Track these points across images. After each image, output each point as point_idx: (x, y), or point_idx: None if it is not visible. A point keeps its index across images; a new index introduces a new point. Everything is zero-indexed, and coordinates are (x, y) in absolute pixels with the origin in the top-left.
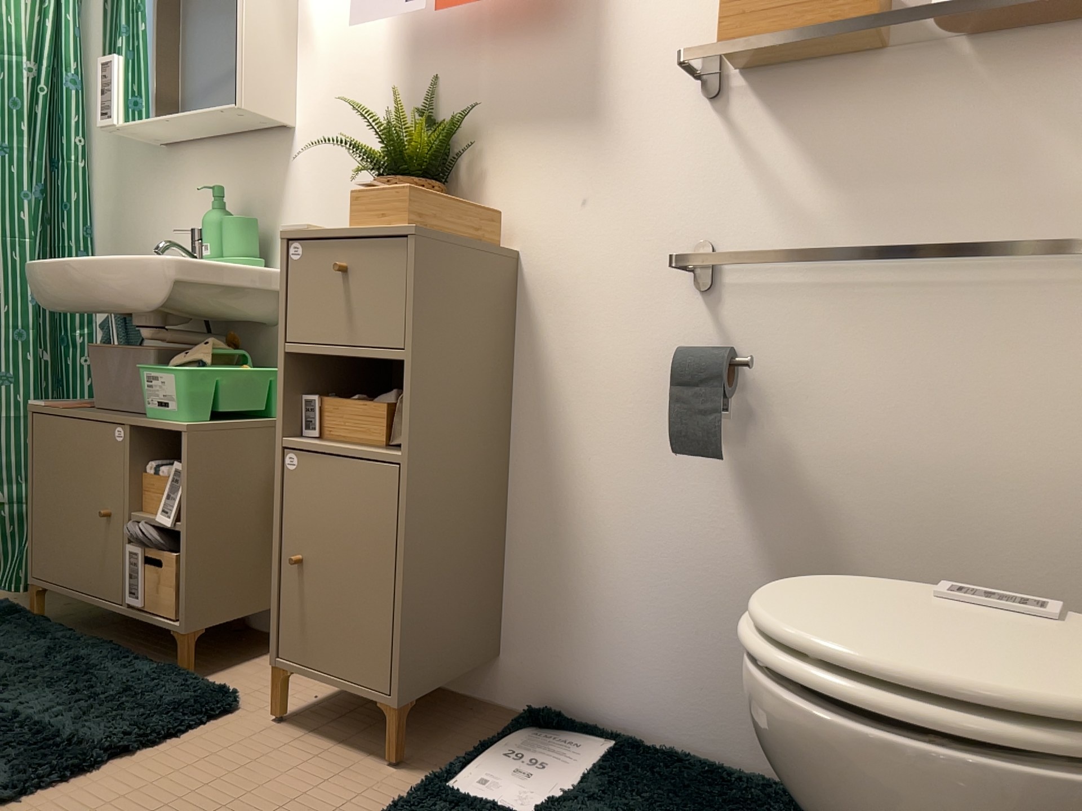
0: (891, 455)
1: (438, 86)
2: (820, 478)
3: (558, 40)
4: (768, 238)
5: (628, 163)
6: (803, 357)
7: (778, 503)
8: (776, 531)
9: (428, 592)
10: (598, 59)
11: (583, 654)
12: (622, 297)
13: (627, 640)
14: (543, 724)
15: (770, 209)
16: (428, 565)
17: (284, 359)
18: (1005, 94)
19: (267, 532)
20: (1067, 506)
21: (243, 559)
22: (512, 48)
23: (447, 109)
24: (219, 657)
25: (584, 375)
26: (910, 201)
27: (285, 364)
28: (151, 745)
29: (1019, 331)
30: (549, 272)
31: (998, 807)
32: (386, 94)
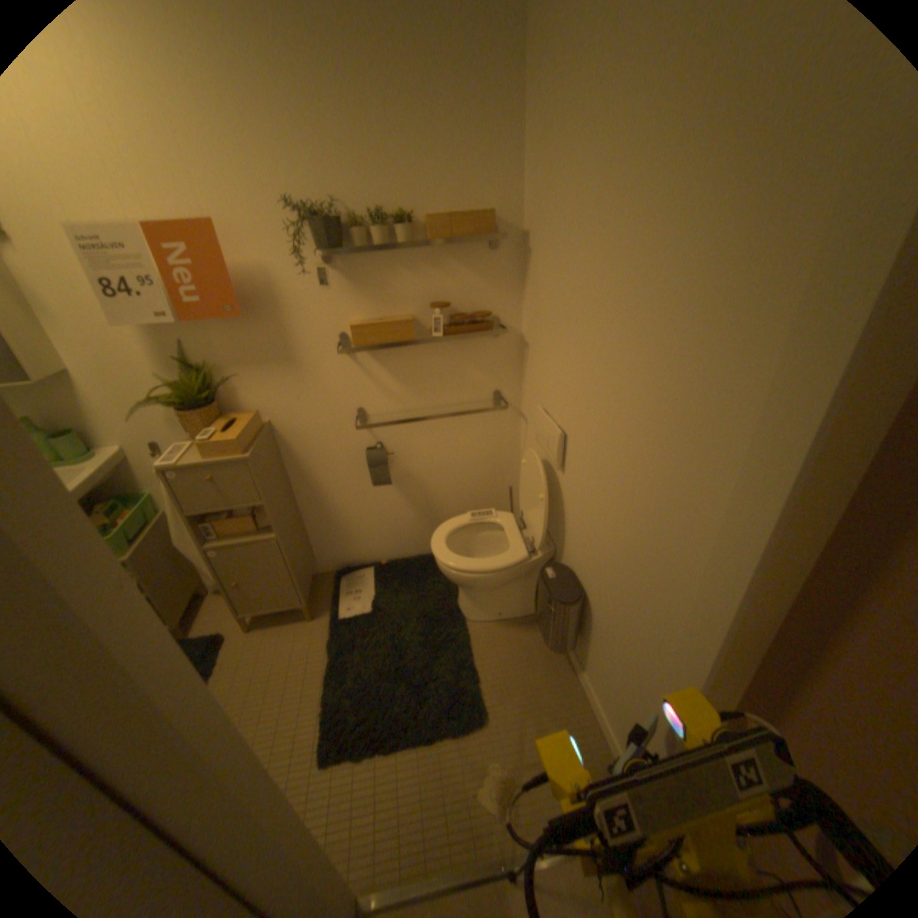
0: (441, 464)
1: (181, 343)
2: (420, 475)
3: (257, 321)
4: (386, 404)
5: (316, 379)
6: (408, 441)
7: (409, 486)
8: (410, 494)
9: (298, 569)
10: (285, 332)
11: (350, 549)
12: (330, 432)
13: (366, 539)
14: (346, 576)
15: (385, 394)
16: (296, 561)
17: (183, 519)
18: (458, 351)
19: (177, 570)
20: (488, 466)
21: (175, 589)
22: (227, 324)
23: (193, 355)
24: (181, 626)
25: (321, 463)
26: (434, 388)
27: (185, 522)
28: (210, 681)
29: (471, 423)
30: (290, 427)
31: (508, 579)
32: (139, 347)
